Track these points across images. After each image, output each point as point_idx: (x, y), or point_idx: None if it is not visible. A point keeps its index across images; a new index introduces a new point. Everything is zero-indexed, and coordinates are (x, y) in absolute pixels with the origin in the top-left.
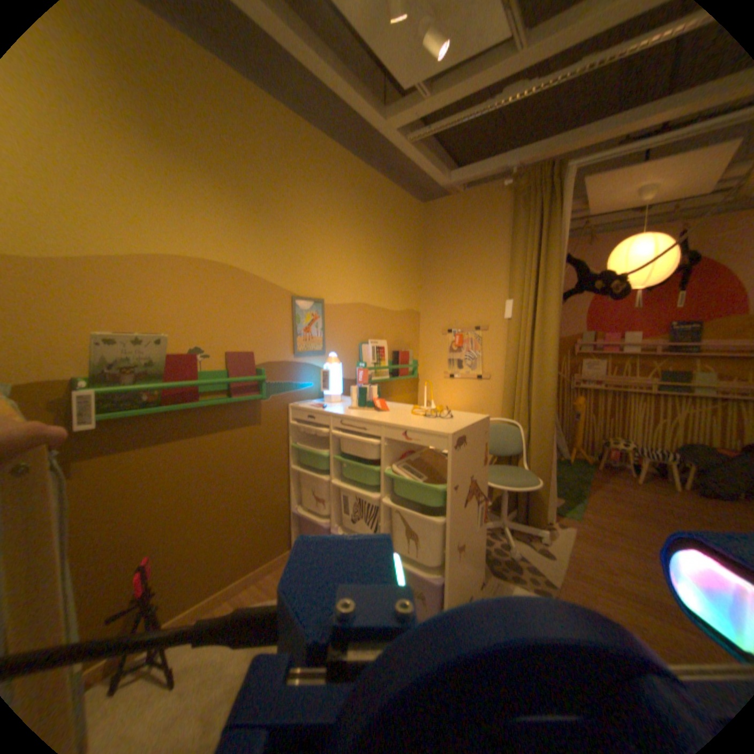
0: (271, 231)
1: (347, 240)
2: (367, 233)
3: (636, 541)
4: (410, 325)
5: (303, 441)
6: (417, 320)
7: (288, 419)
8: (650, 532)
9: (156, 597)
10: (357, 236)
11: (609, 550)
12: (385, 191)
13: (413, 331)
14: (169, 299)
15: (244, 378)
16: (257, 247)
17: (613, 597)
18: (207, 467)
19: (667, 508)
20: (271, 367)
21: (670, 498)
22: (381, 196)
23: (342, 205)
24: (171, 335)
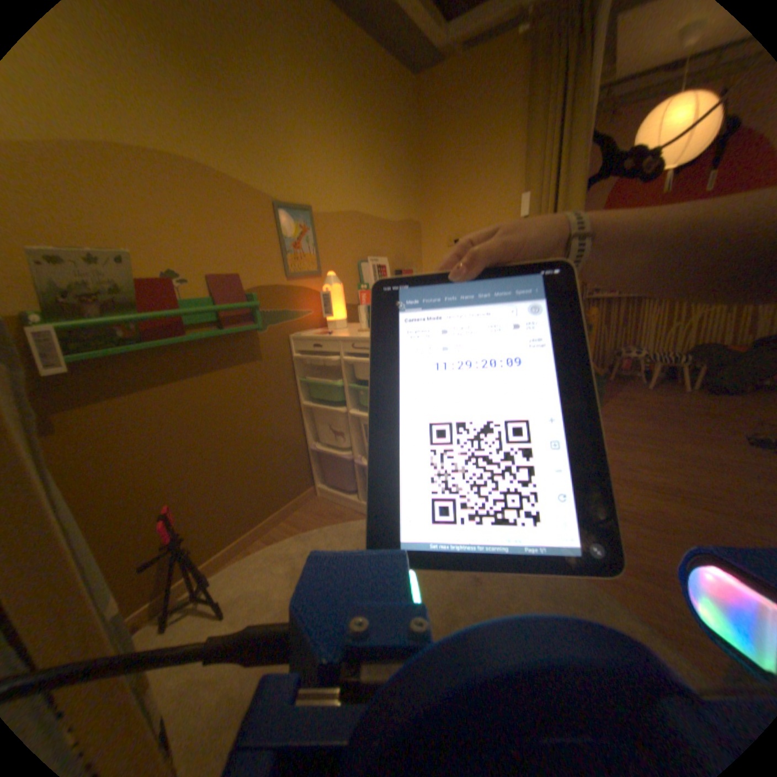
0: (232, 107)
1: (329, 124)
2: (352, 114)
3: (650, 439)
4: (410, 237)
5: (310, 374)
6: (418, 231)
7: (291, 351)
8: (662, 430)
9: (185, 541)
10: (341, 119)
11: (625, 450)
12: (368, 53)
13: (415, 245)
14: (118, 202)
15: (233, 304)
16: (218, 130)
17: (632, 489)
18: (210, 407)
19: (677, 407)
20: (262, 291)
21: (679, 398)
22: (364, 60)
23: (317, 72)
24: (132, 253)
